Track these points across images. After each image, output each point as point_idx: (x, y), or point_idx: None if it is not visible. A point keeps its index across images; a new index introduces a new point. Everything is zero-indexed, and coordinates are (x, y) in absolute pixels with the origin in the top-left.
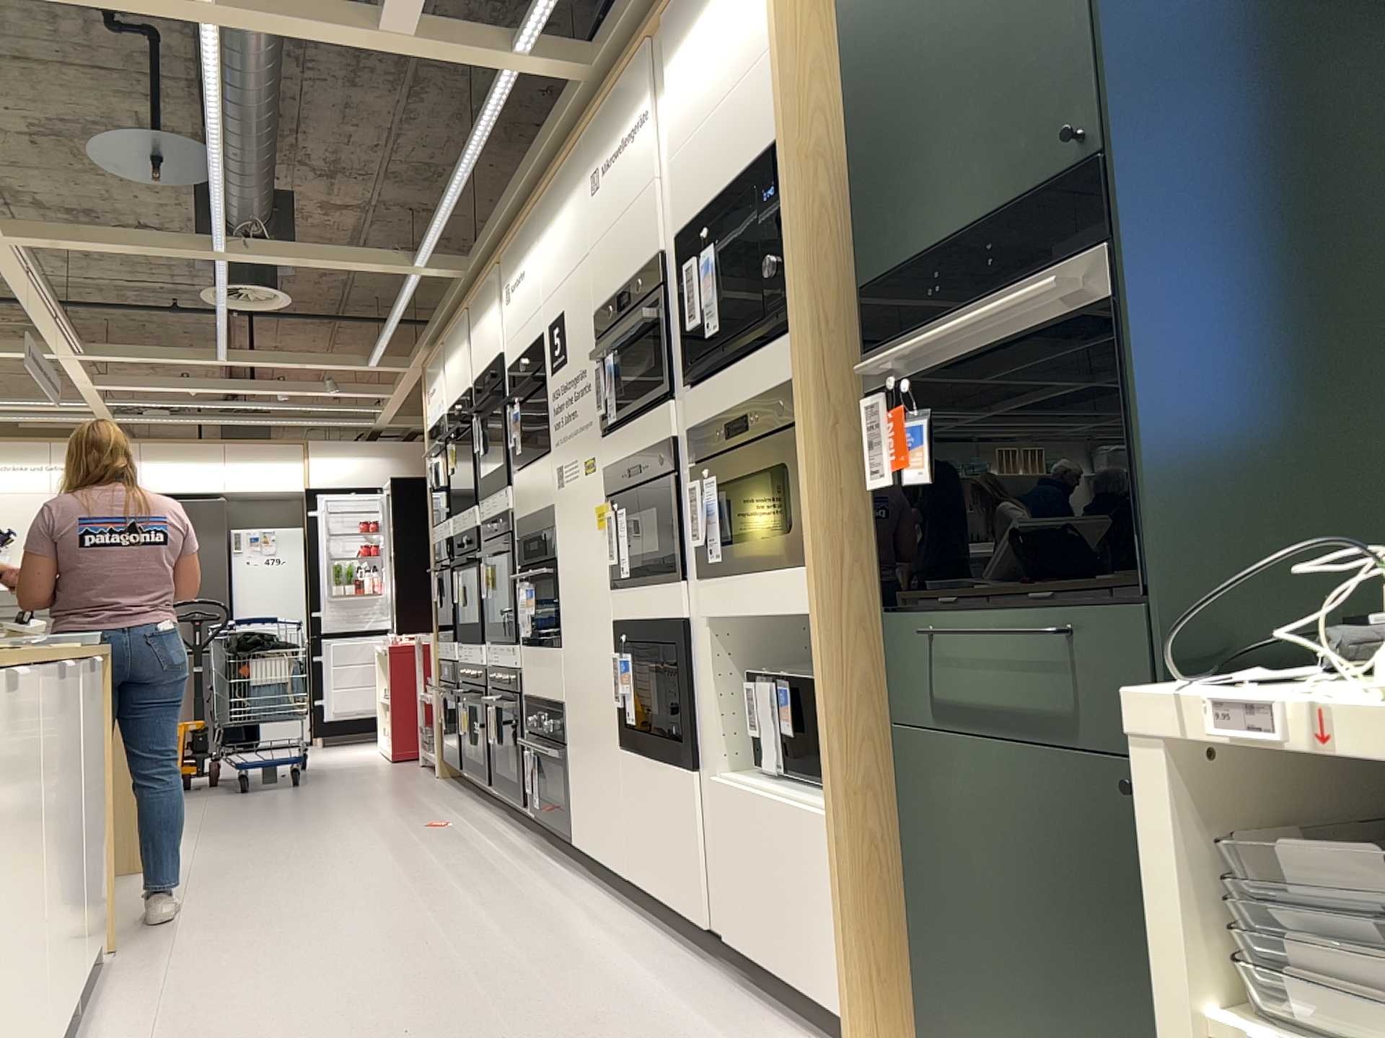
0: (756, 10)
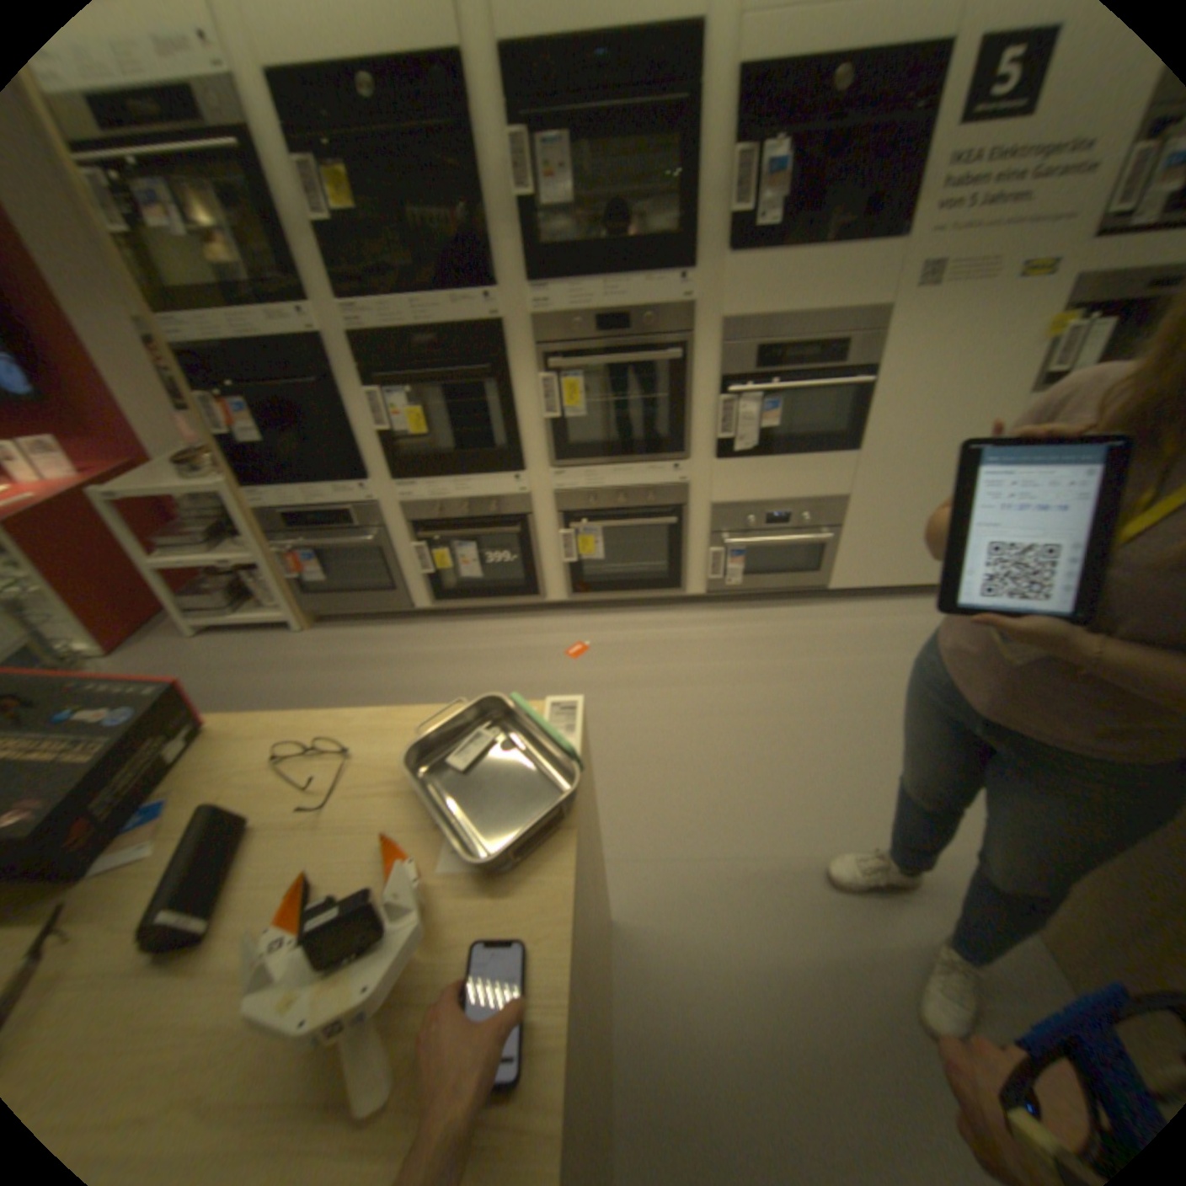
0: None
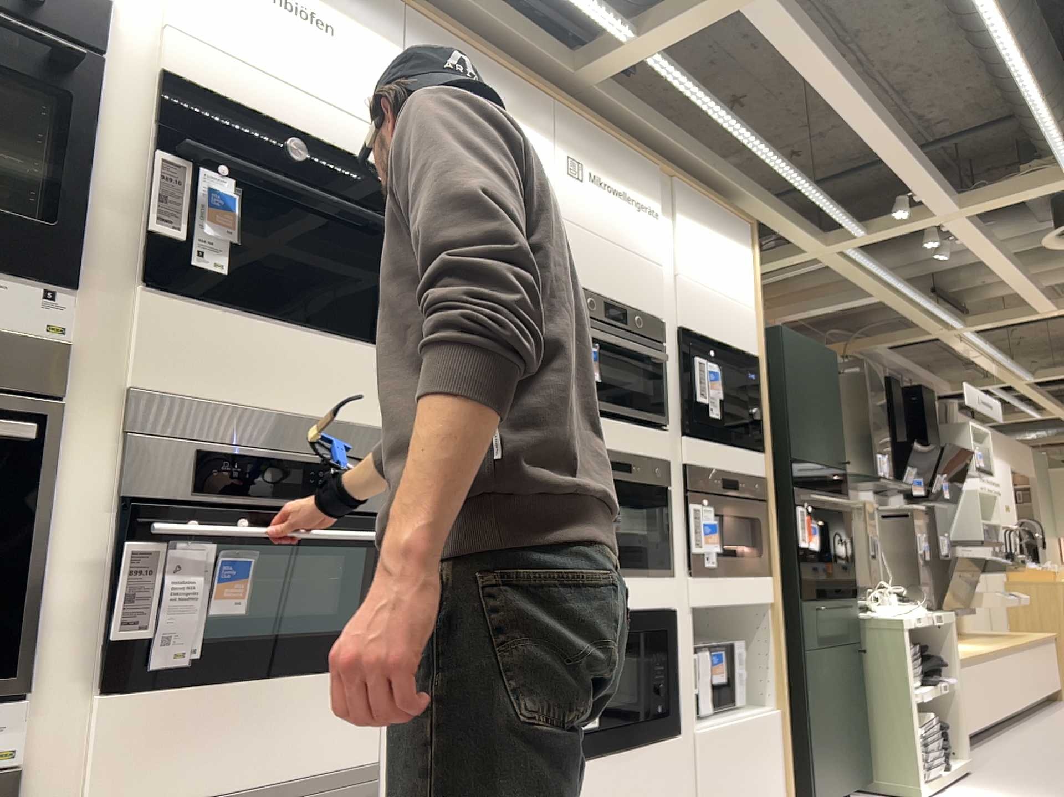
0: (743, 280)
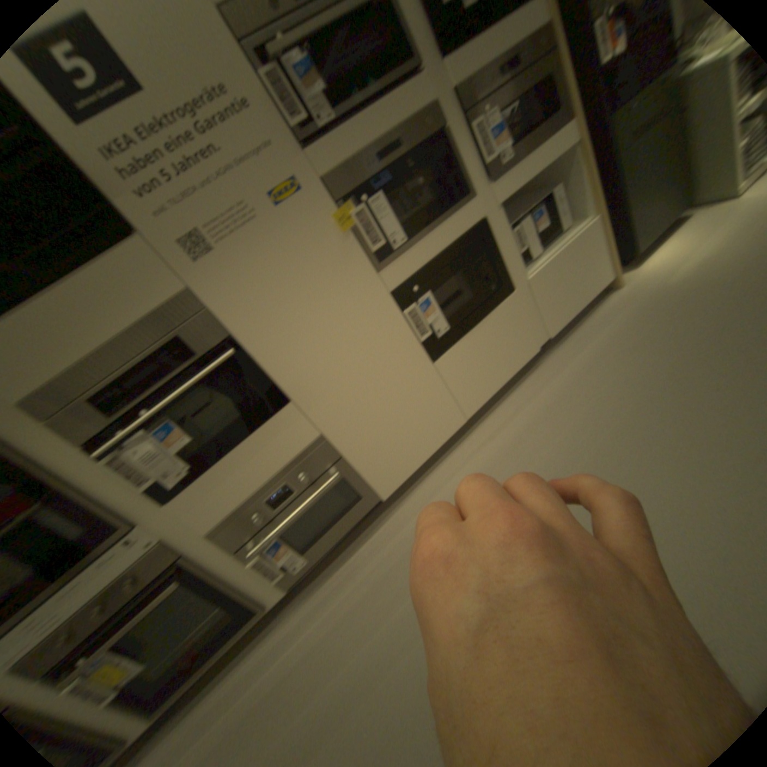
0: None
